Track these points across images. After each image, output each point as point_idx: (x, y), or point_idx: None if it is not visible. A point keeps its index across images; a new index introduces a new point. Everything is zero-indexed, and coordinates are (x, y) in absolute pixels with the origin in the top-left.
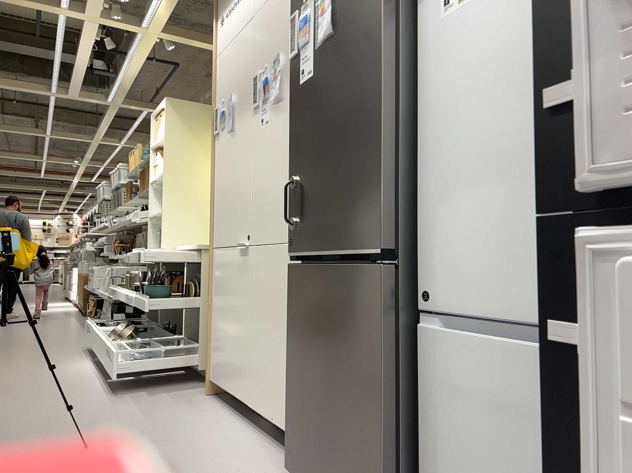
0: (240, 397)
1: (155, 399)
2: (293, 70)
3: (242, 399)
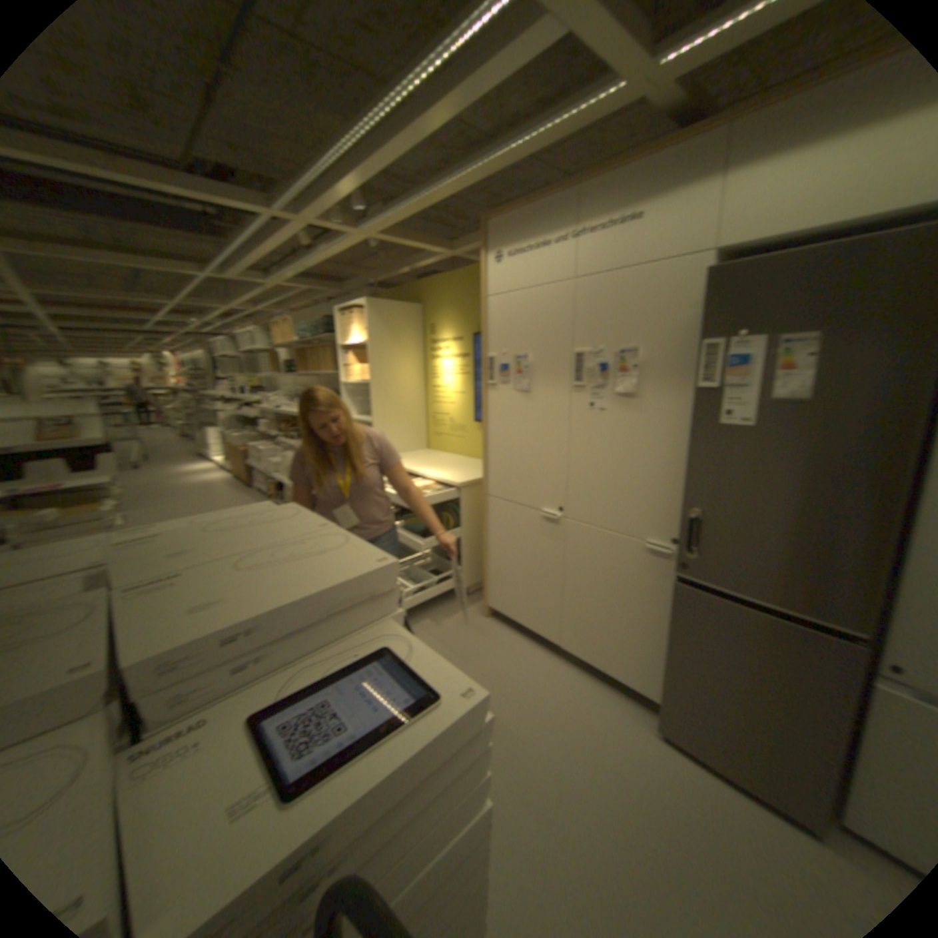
0: (547, 636)
1: (448, 630)
2: (704, 400)
3: (551, 638)
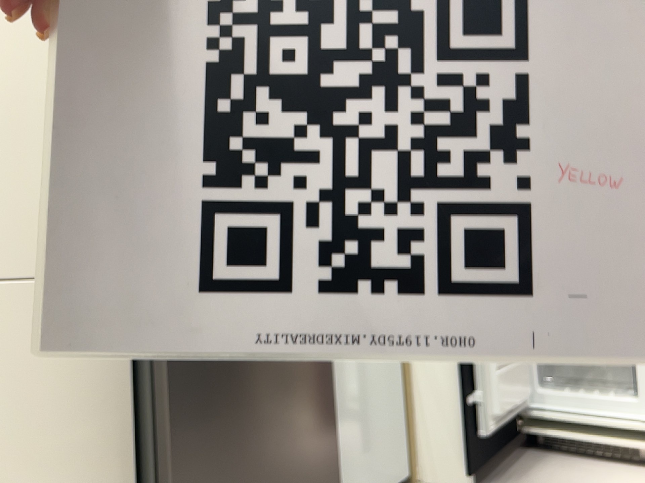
0: None
1: None
2: None
3: None
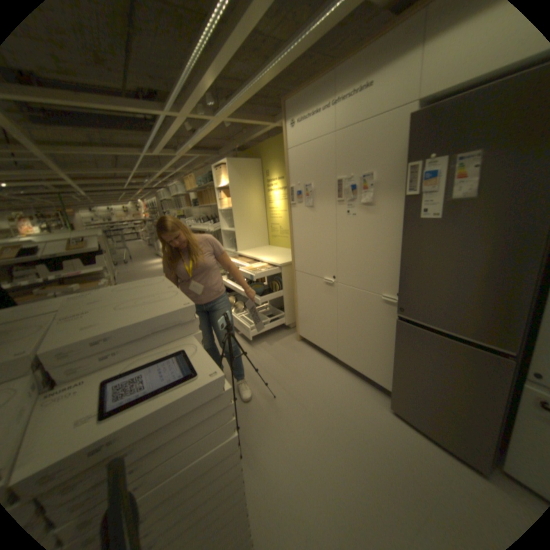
0: (329, 352)
1: (275, 348)
2: (410, 203)
3: (332, 353)
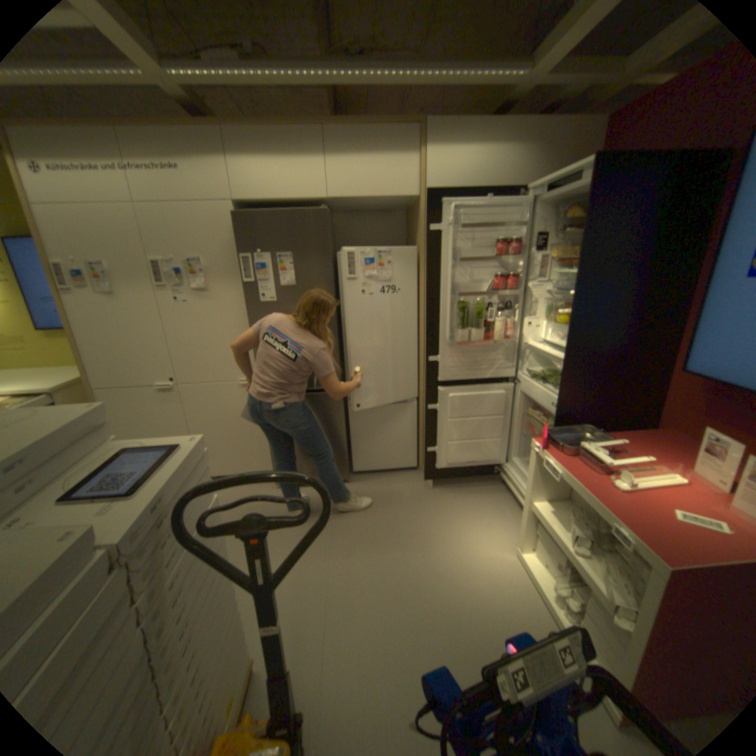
0: None
1: None
2: (248, 289)
3: None
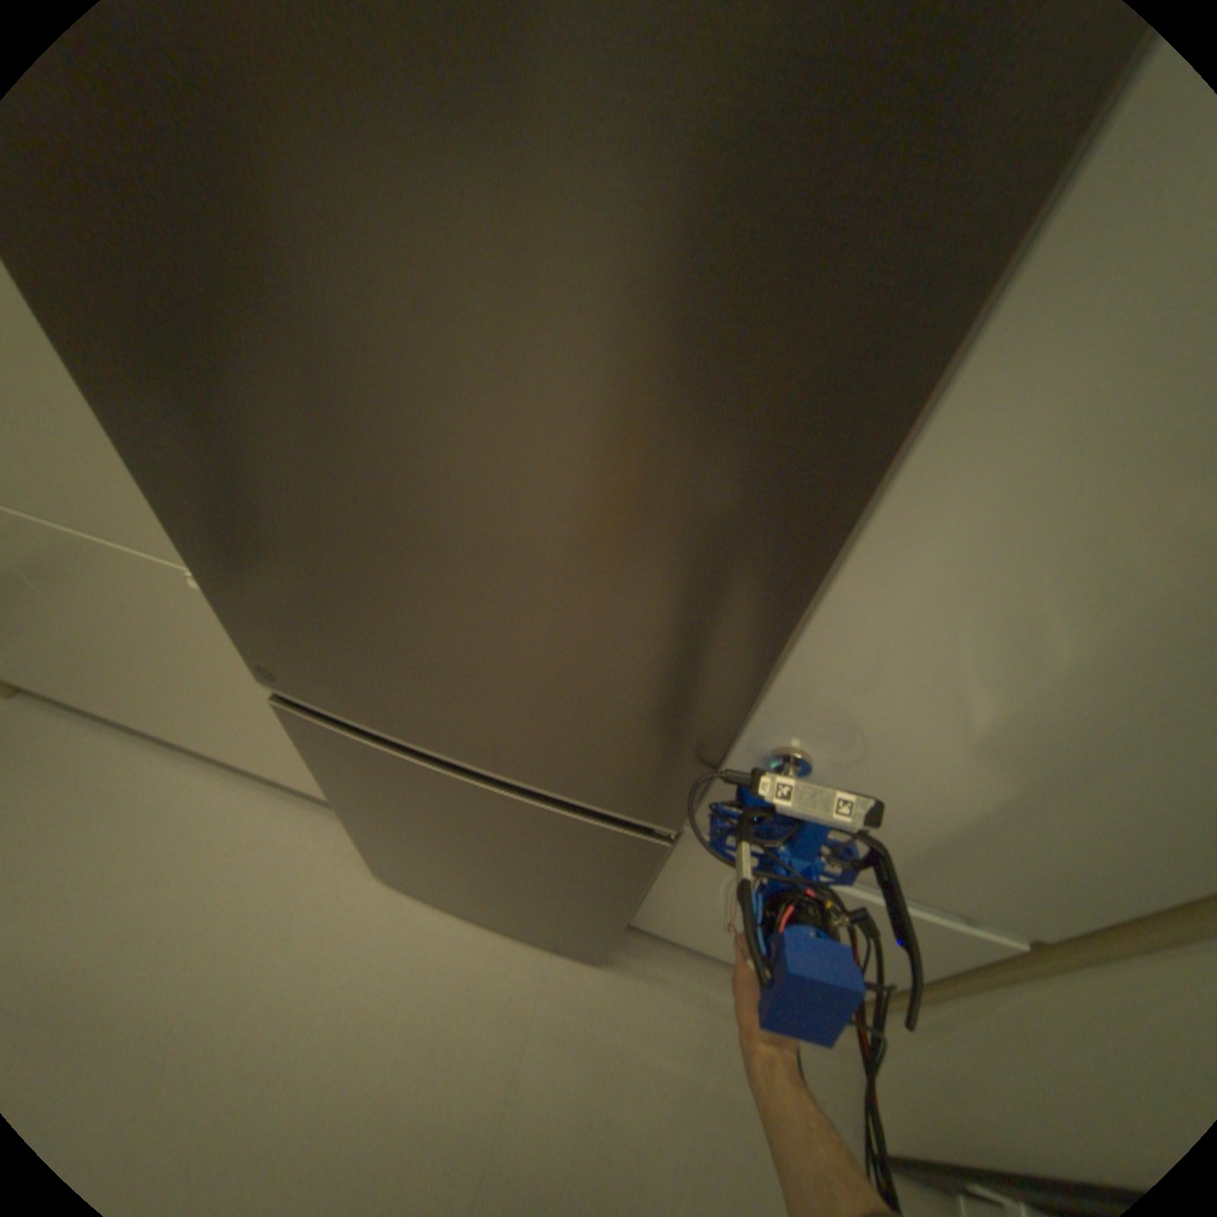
0: (138, 727)
1: None
2: None
3: (149, 732)
